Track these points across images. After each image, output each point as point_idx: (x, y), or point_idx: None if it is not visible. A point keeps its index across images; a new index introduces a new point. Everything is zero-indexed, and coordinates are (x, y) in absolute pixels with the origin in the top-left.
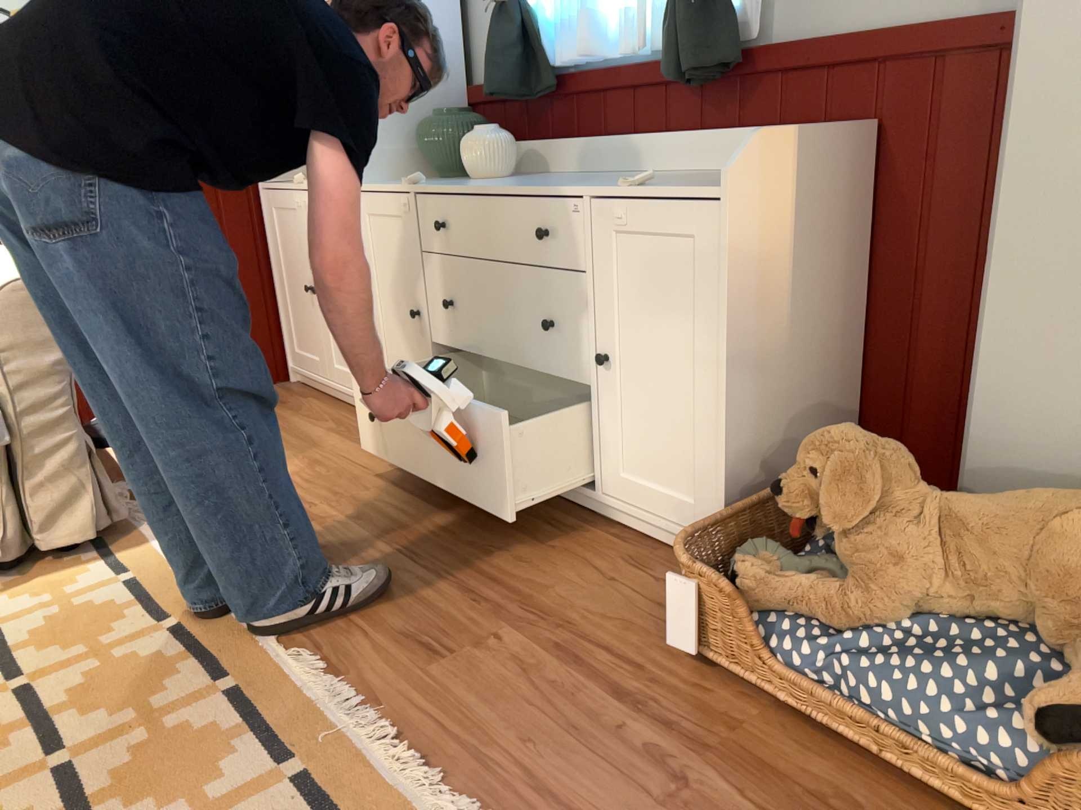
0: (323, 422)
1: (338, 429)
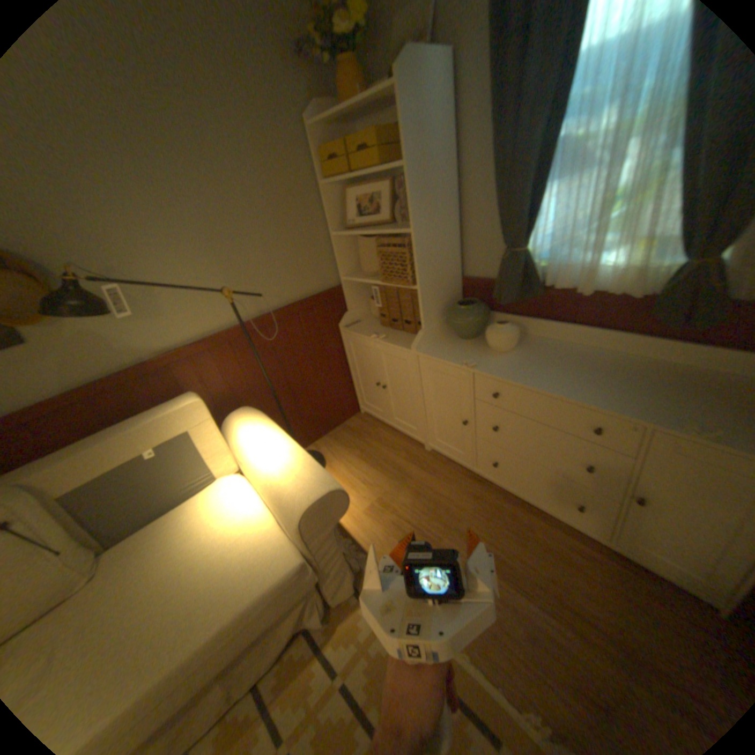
0: (399, 451)
1: (410, 457)
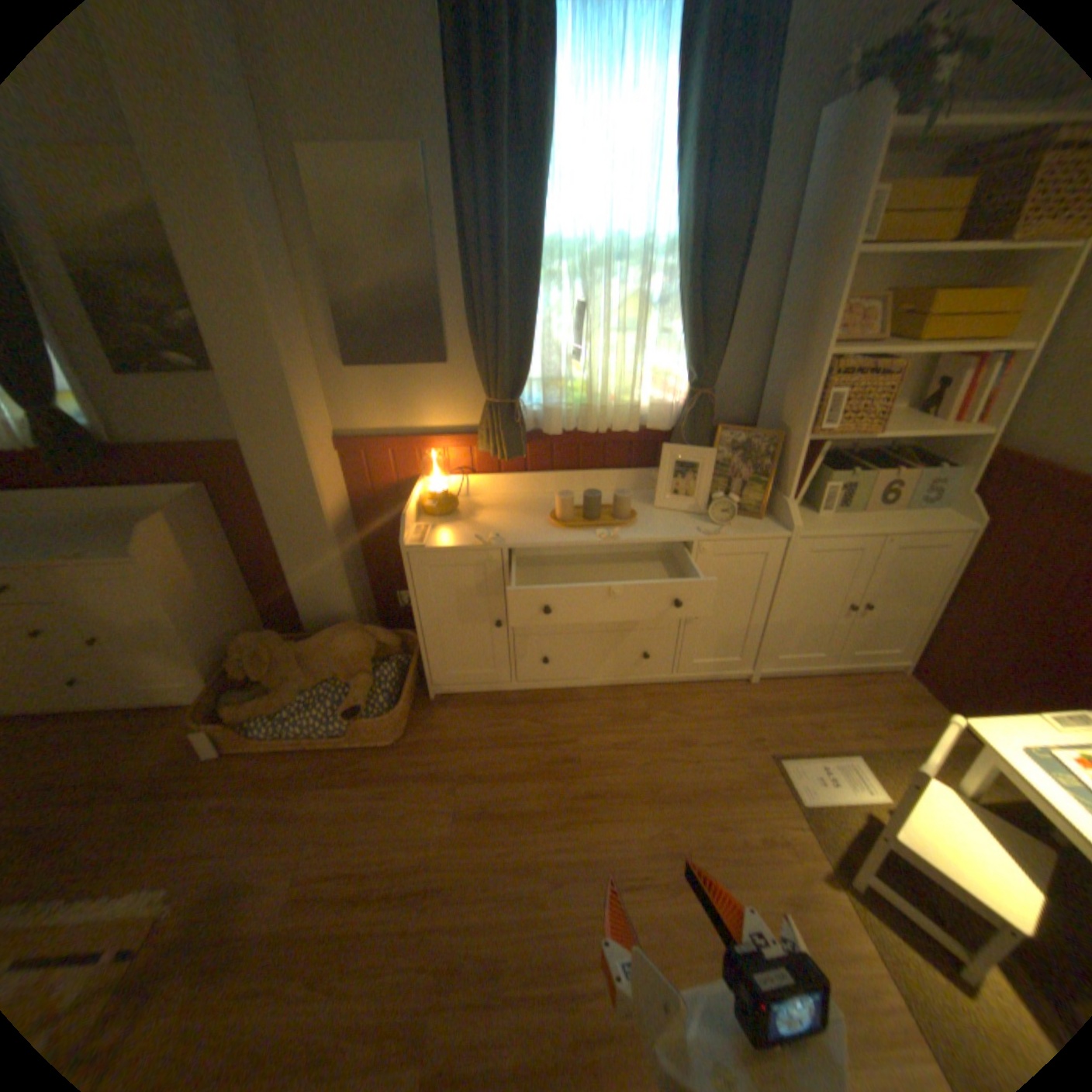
0: None
1: None
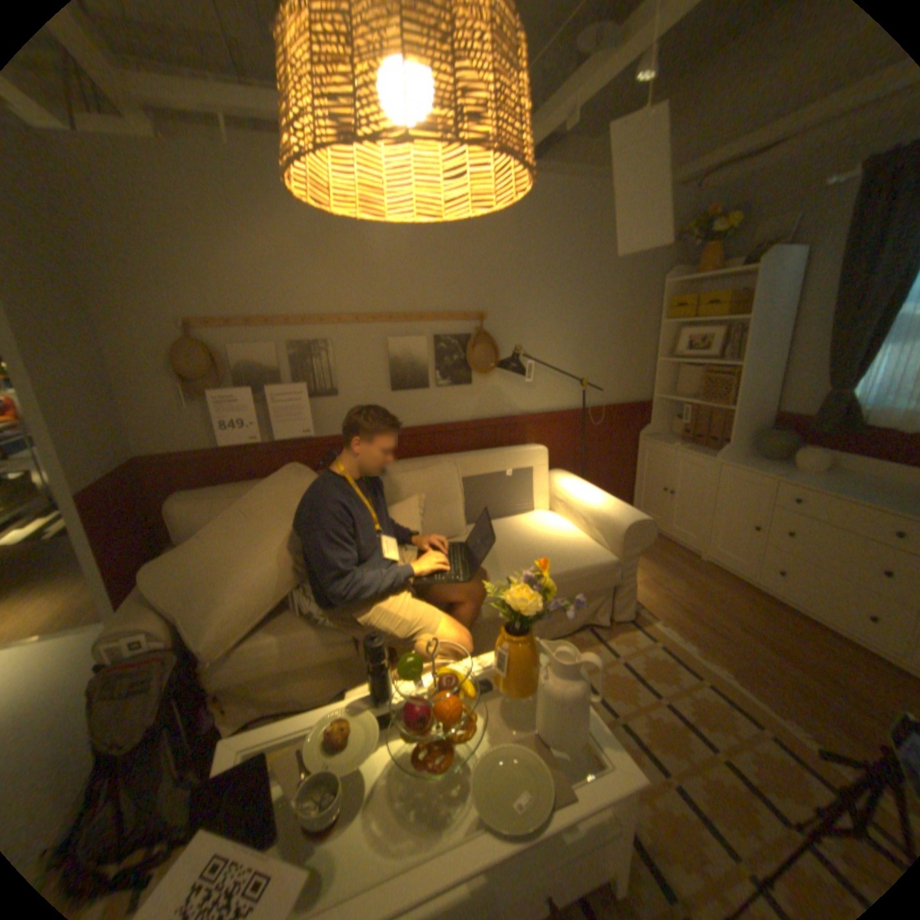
0: (672, 555)
1: (684, 562)
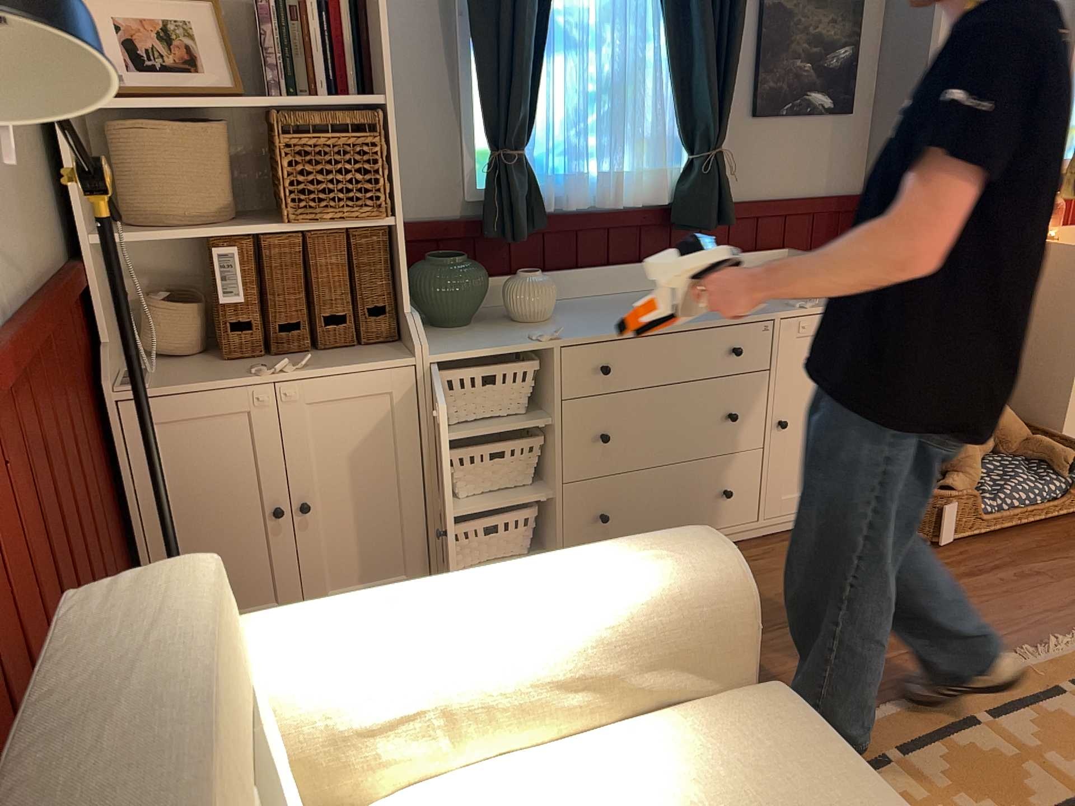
0: None
1: None
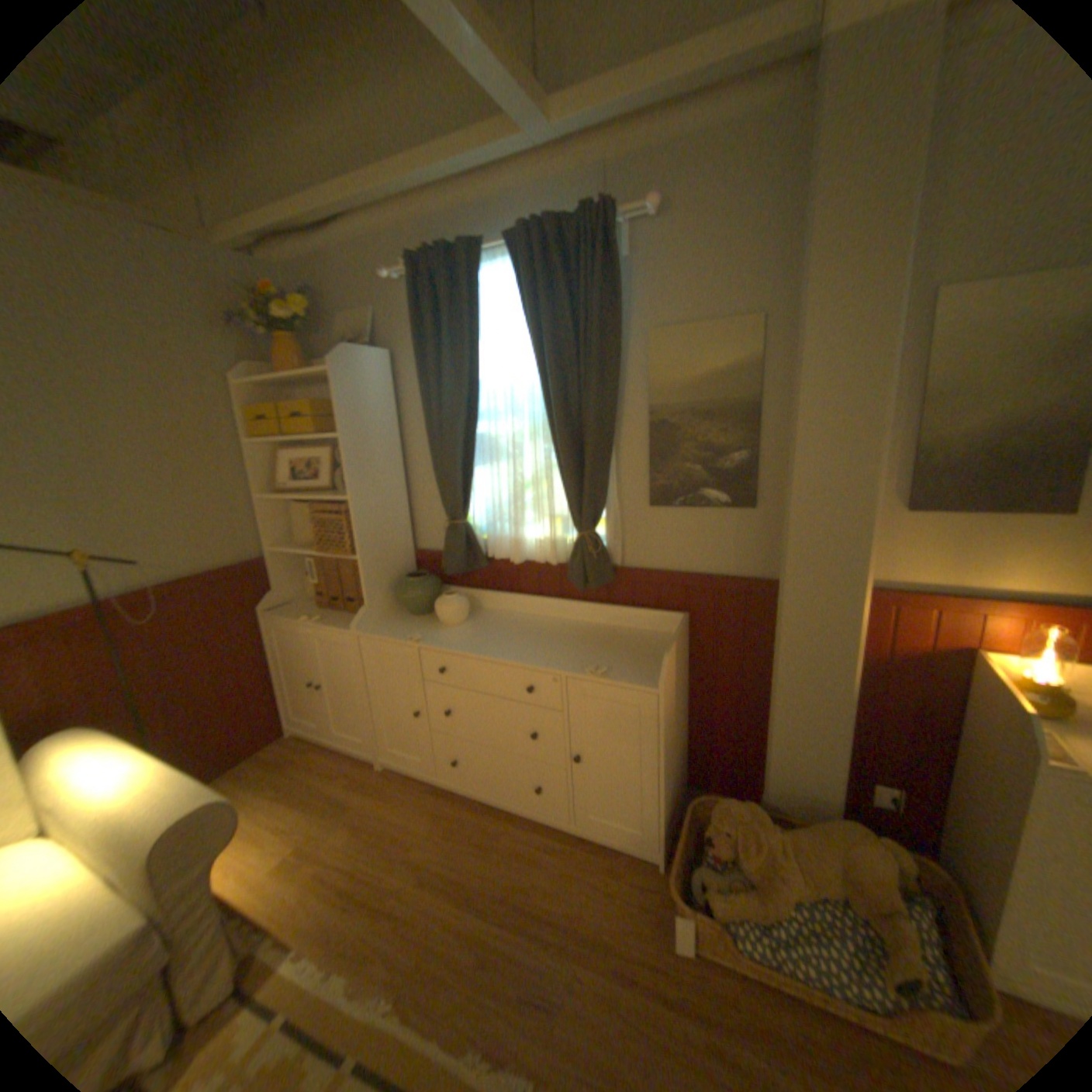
0: (335, 780)
1: (351, 785)
